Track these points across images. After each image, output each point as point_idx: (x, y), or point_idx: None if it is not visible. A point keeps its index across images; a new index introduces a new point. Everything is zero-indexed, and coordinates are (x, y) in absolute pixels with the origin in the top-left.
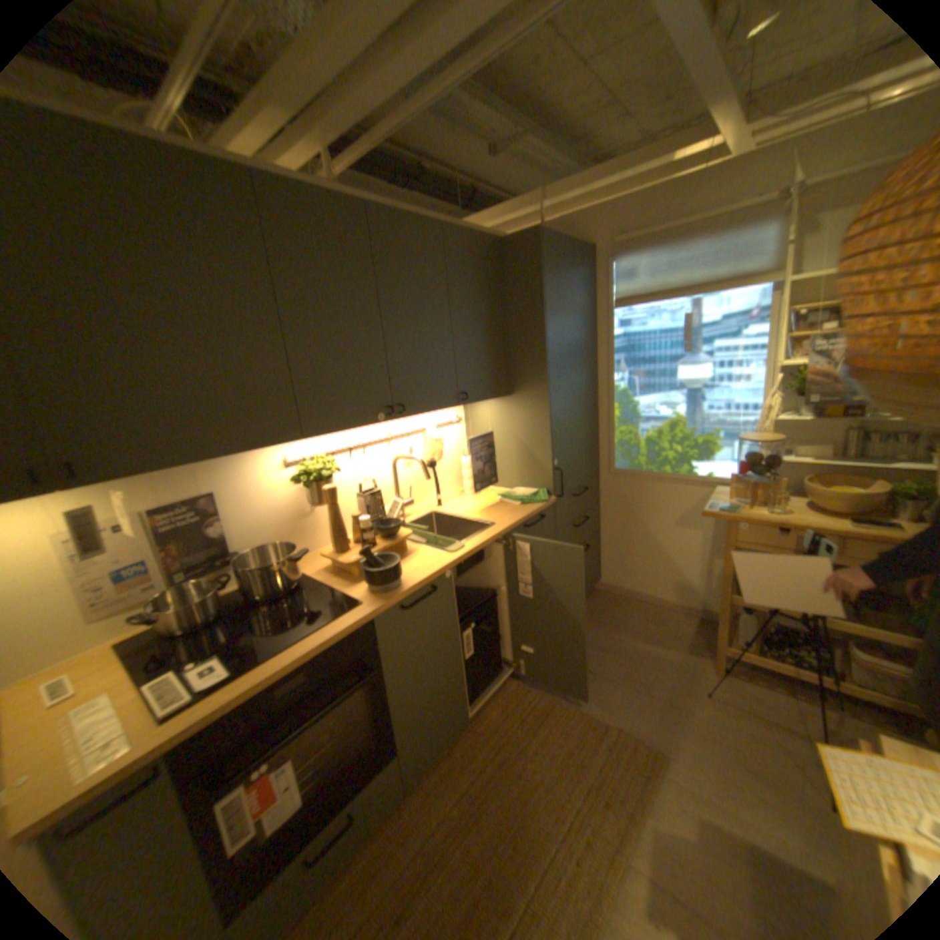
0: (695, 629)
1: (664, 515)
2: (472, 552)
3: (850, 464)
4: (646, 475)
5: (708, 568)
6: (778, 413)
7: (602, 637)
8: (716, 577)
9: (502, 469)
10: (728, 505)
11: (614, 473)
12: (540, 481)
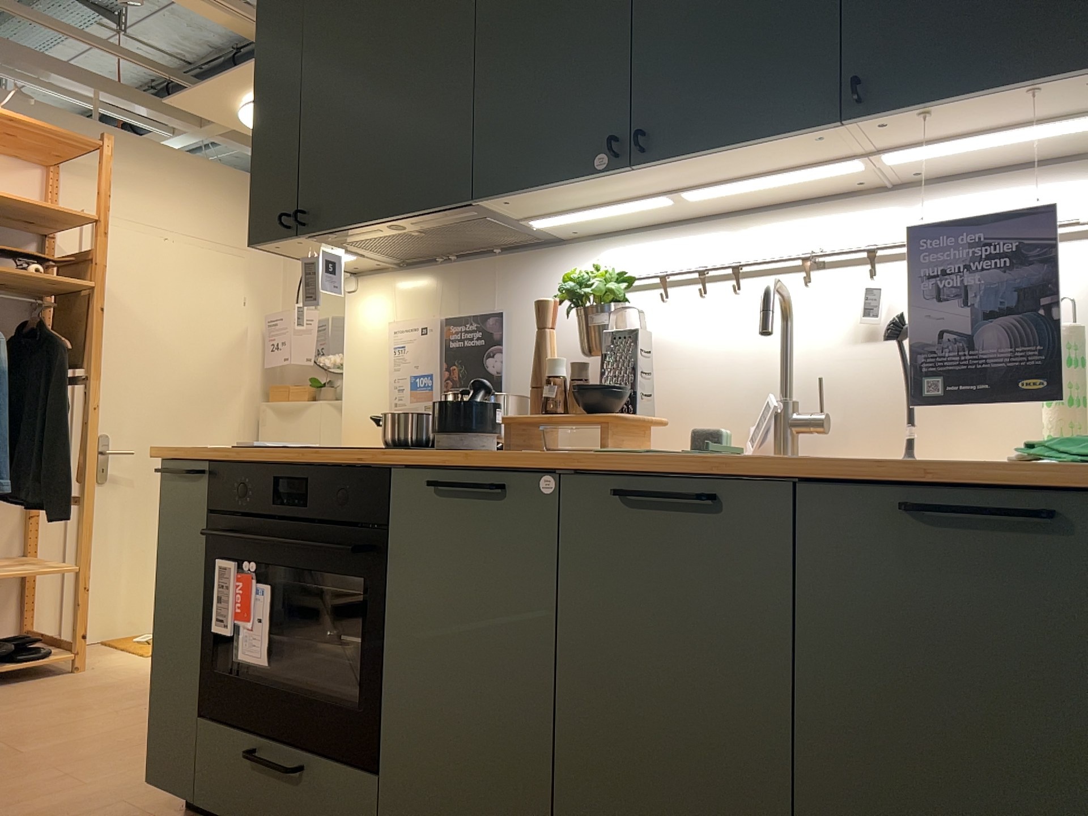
0: None
1: None
2: (621, 466)
3: None
4: None
5: None
6: None
7: None
8: None
9: None
10: None
11: None
12: None
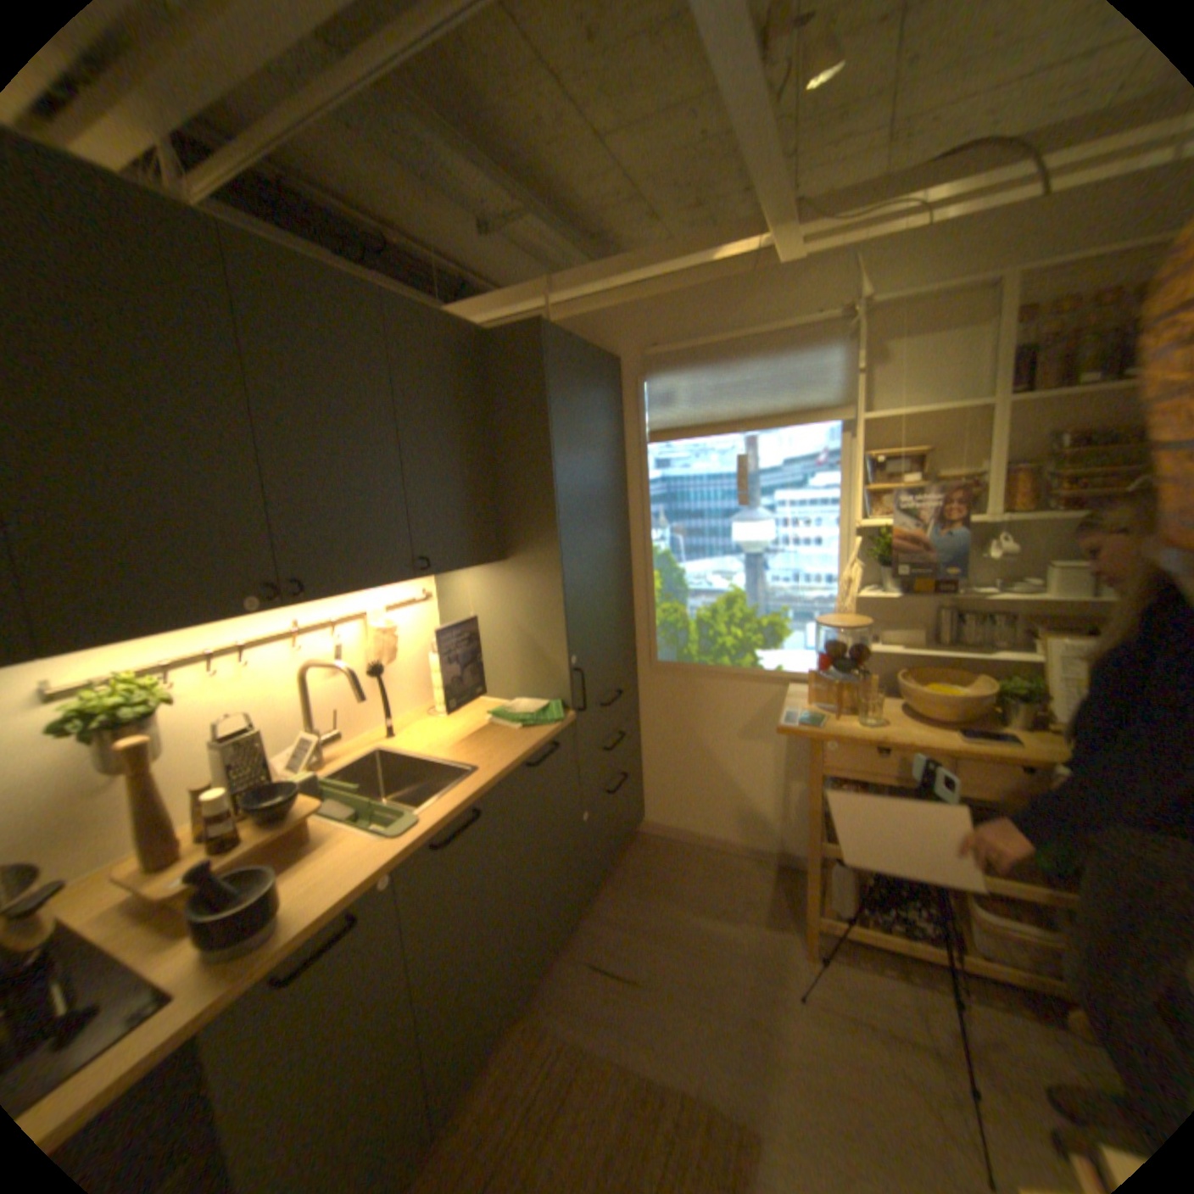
0: (773, 883)
1: (724, 723)
2: (434, 831)
3: (943, 652)
4: (699, 670)
5: (783, 794)
6: (857, 587)
7: (650, 914)
8: (794, 806)
9: (496, 670)
10: (809, 714)
11: (657, 666)
12: (552, 688)
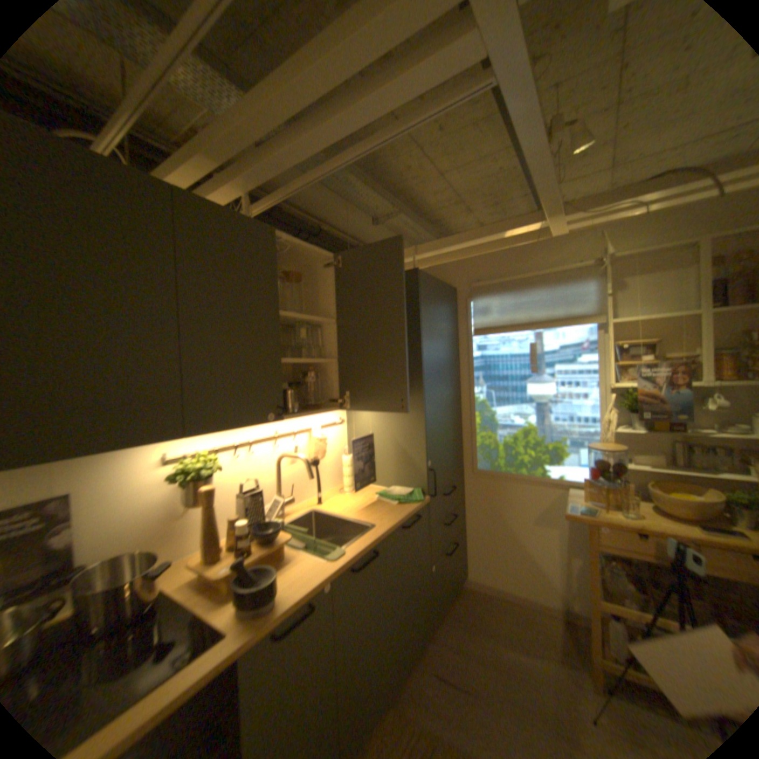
0: (562, 634)
1: (523, 514)
2: (353, 561)
3: (679, 473)
4: (506, 477)
5: (567, 568)
6: (613, 426)
7: (475, 646)
8: (576, 578)
9: (380, 468)
10: (586, 509)
11: (477, 473)
12: (415, 482)
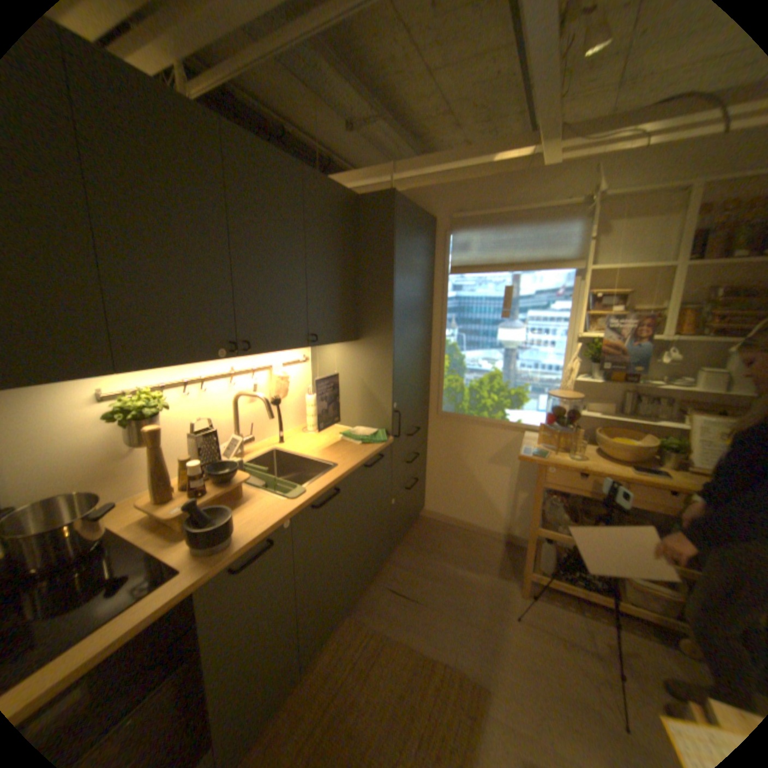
0: (502, 552)
1: (481, 453)
2: (314, 498)
3: (625, 419)
4: (468, 419)
5: (514, 499)
6: (574, 374)
7: (426, 564)
8: (520, 507)
9: (345, 408)
10: (538, 450)
11: (441, 415)
12: (380, 422)
